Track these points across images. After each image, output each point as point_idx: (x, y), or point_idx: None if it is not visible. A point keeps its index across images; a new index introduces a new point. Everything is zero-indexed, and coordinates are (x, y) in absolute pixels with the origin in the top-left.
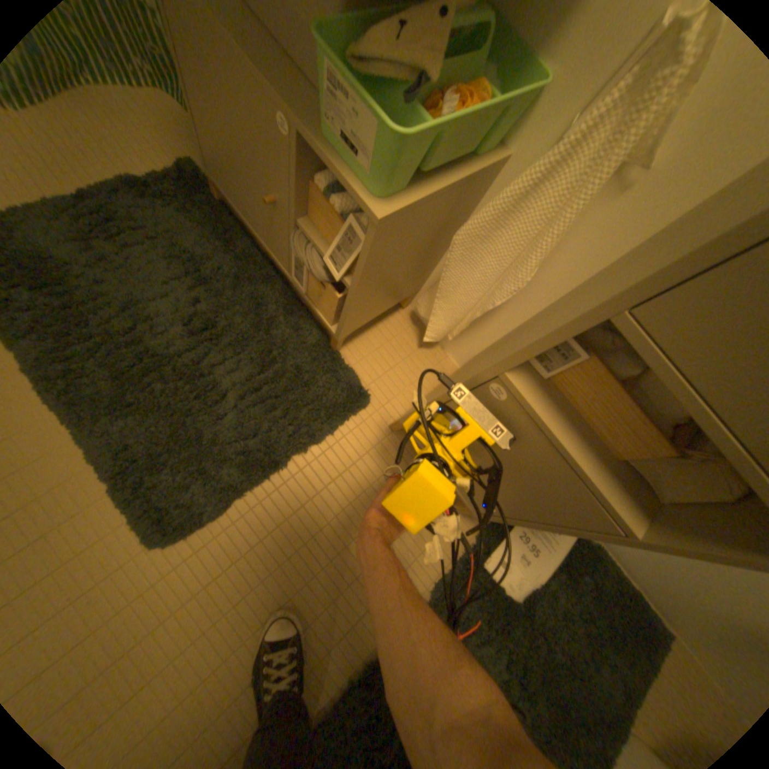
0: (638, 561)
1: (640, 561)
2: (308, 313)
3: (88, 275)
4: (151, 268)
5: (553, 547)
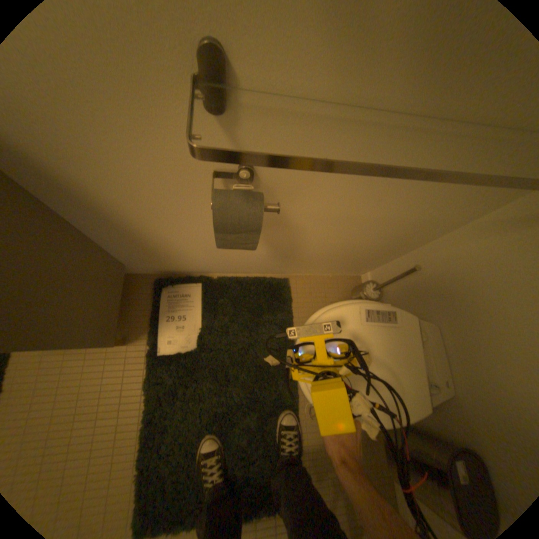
0: (231, 269)
1: (231, 268)
2: None
3: None
4: None
5: (189, 306)
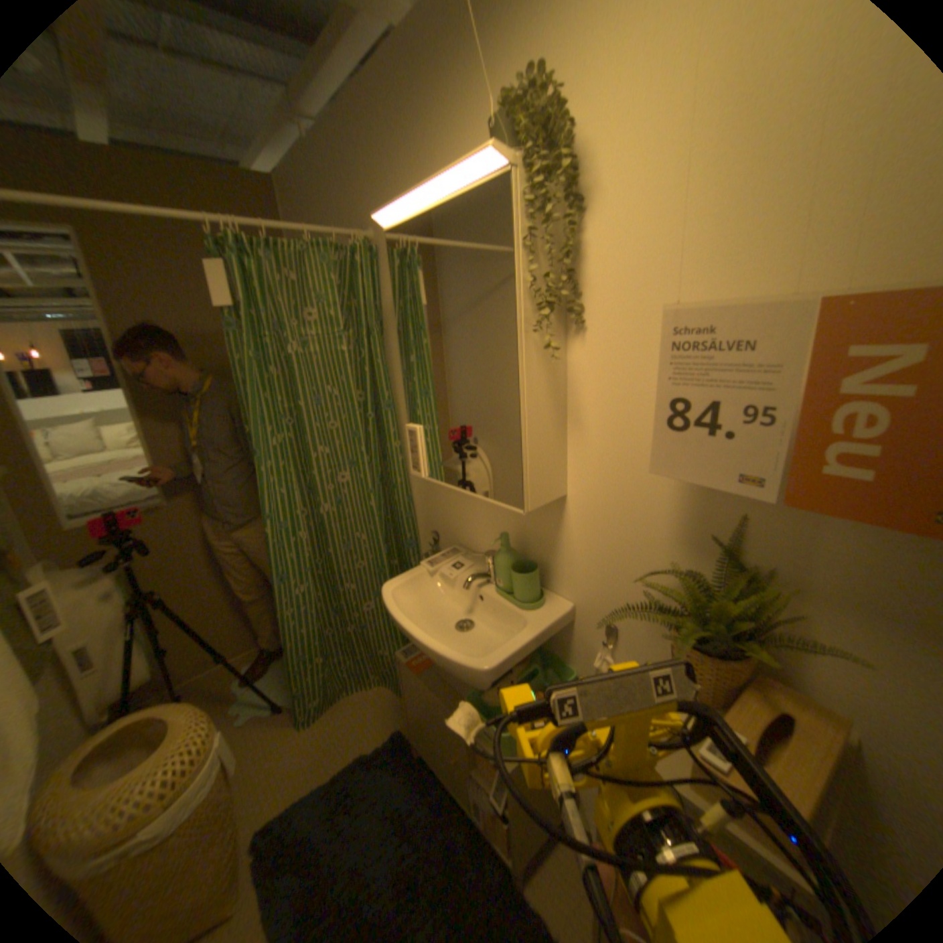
0: None
1: None
2: (489, 852)
3: (330, 852)
4: (371, 835)
5: None
